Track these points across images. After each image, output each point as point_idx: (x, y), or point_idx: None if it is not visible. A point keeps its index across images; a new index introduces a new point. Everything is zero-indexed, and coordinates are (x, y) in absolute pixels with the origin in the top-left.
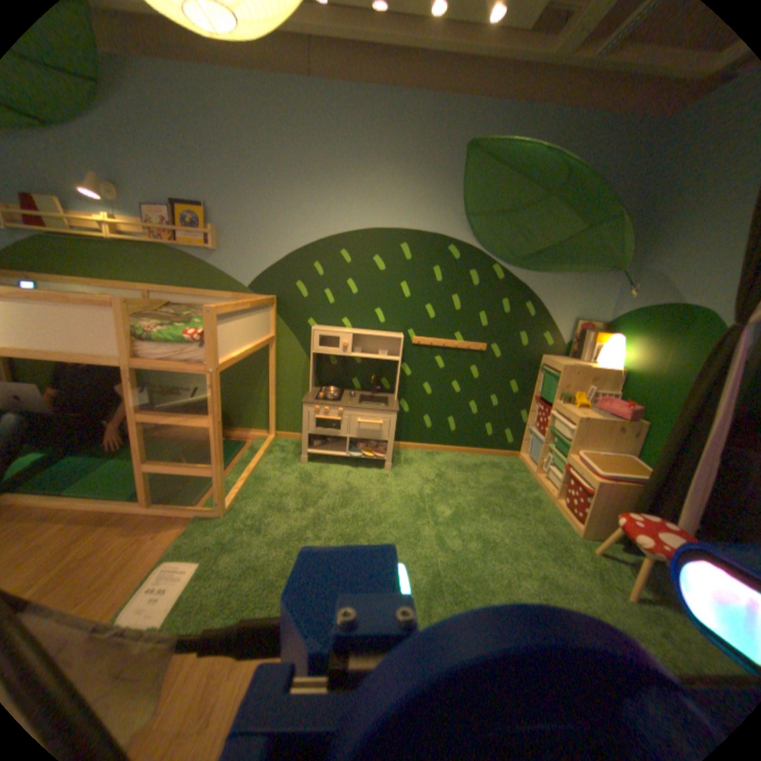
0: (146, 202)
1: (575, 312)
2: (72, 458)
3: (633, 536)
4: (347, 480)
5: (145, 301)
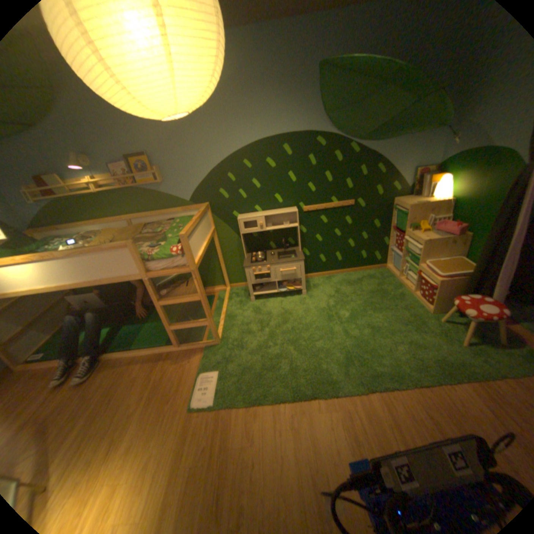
0: (111, 162)
1: (415, 163)
2: (126, 327)
3: (465, 313)
4: (282, 307)
5: (133, 228)
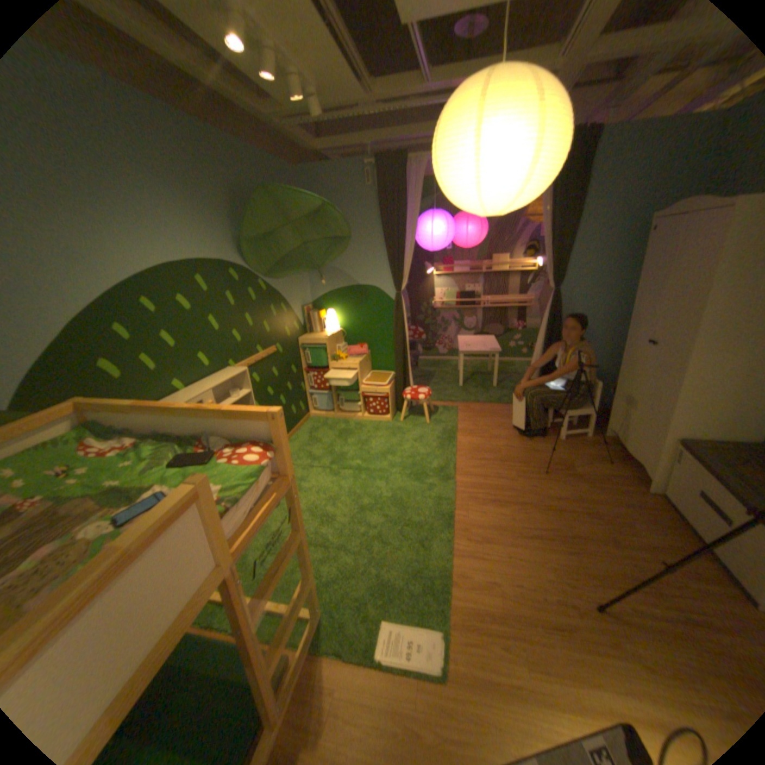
0: None
1: (300, 303)
2: None
3: (419, 398)
4: None
5: None
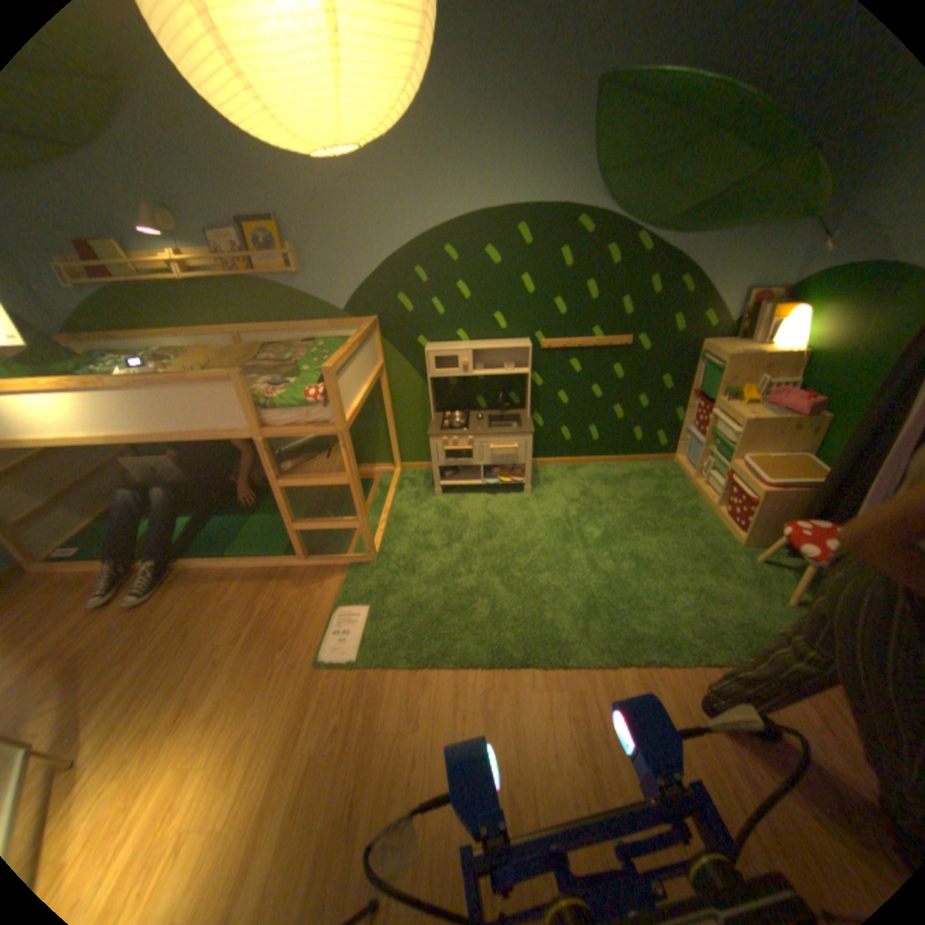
0: (212, 228)
1: (749, 281)
2: (219, 518)
3: (800, 550)
4: (487, 511)
5: (243, 348)
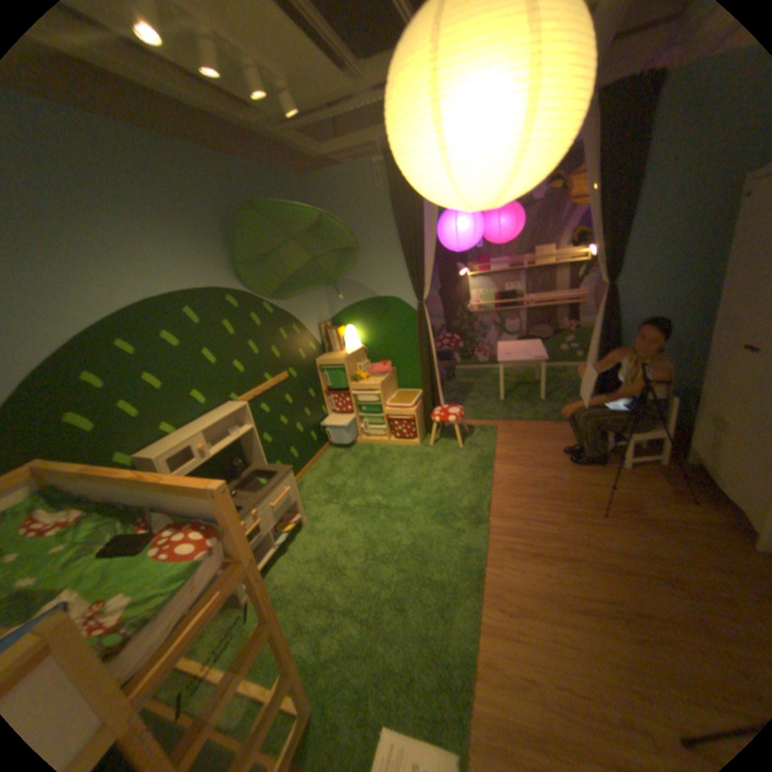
0: None
1: (316, 321)
2: None
3: (448, 420)
4: (303, 561)
5: None
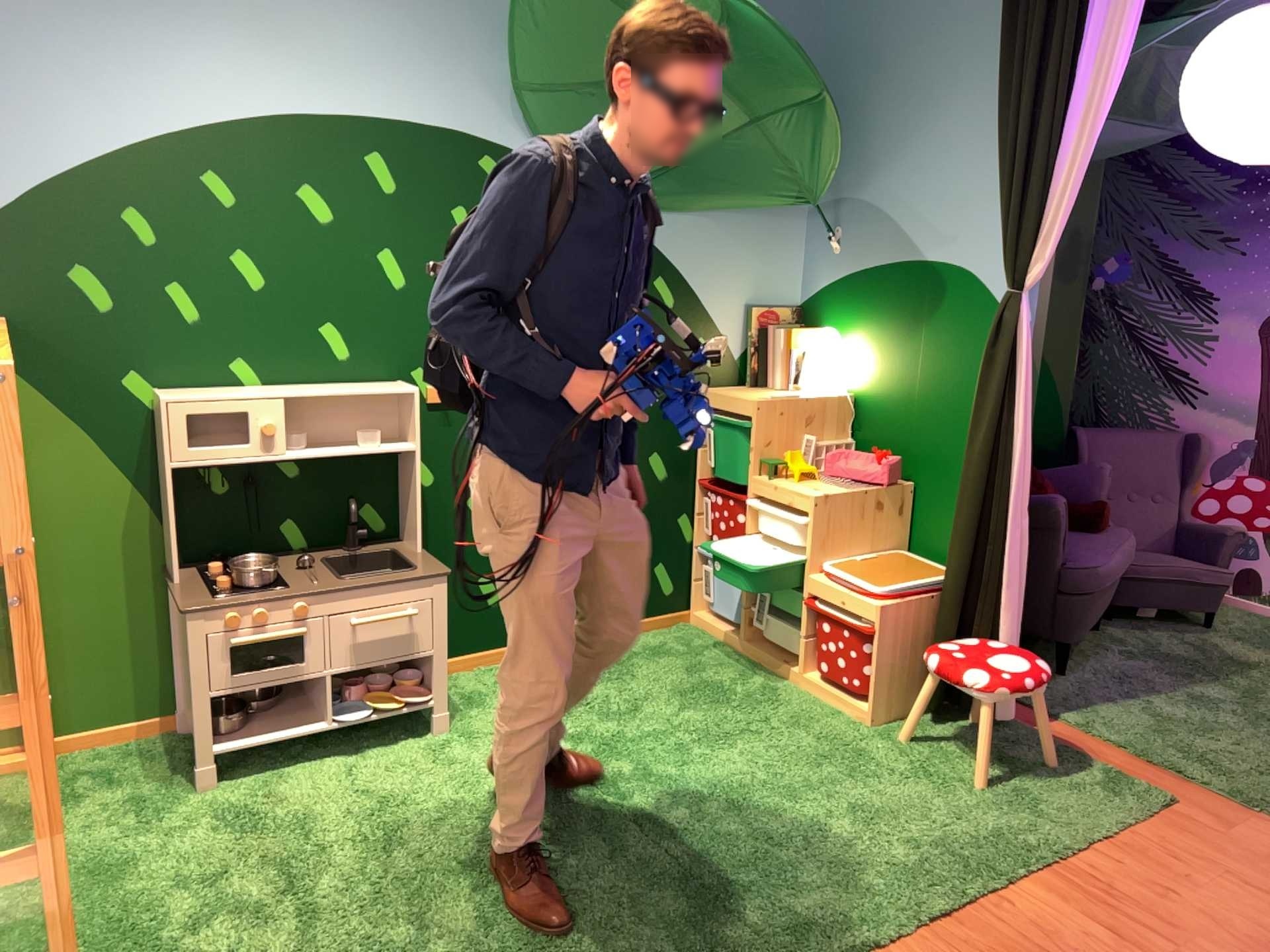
0: None
1: (743, 296)
2: None
3: (956, 673)
4: (369, 782)
5: None
